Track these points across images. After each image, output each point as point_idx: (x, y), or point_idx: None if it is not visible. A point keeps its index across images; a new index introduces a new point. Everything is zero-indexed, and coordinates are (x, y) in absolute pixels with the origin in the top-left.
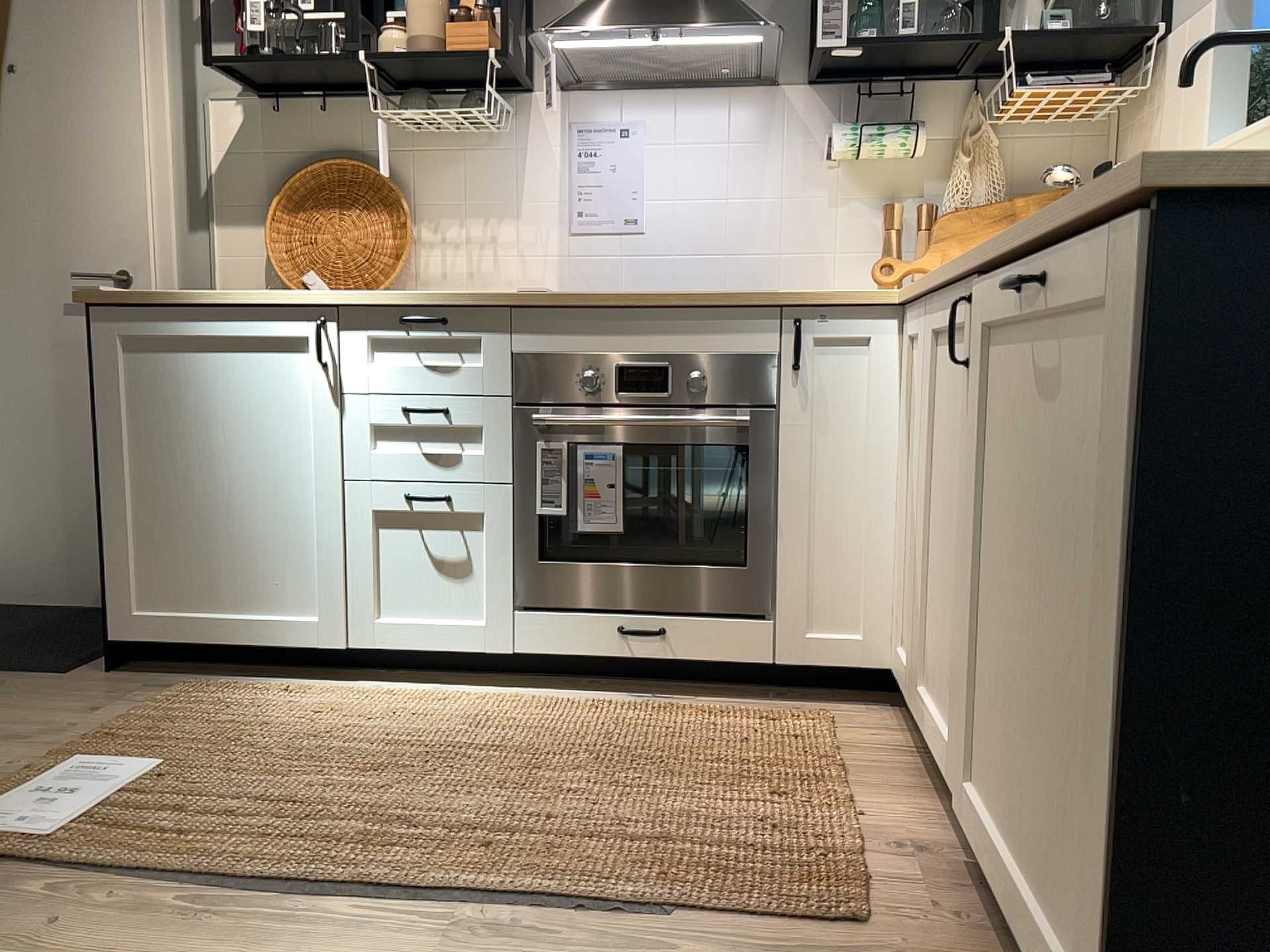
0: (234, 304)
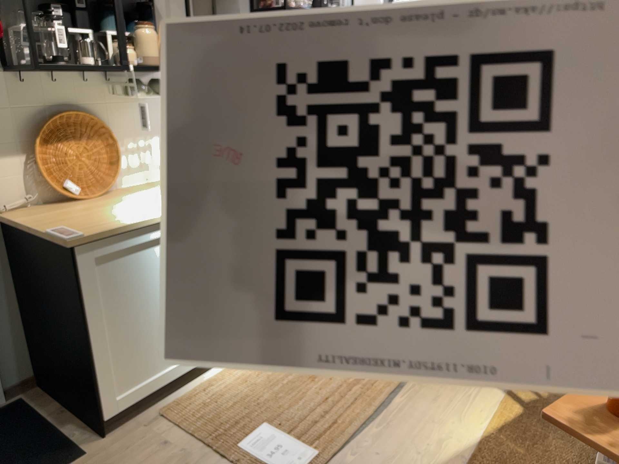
0: (156, 222)
